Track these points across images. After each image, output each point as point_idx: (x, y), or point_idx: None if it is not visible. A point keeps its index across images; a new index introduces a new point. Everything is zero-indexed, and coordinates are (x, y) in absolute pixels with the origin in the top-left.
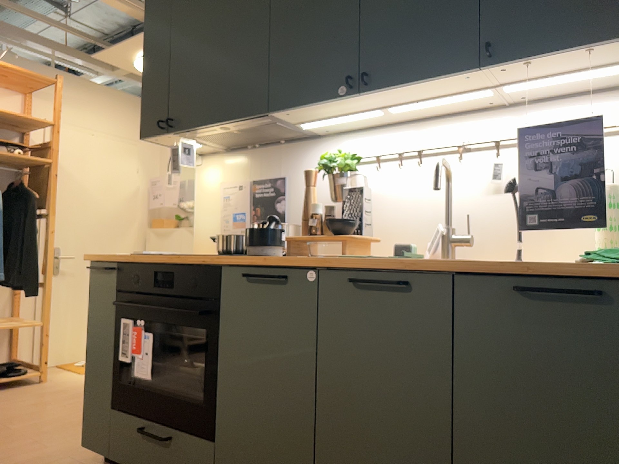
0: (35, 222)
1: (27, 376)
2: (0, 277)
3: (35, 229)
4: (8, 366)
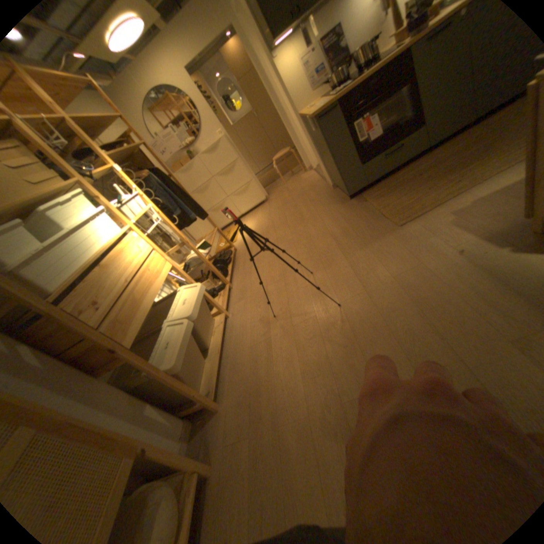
0: (172, 181)
1: (232, 249)
2: (194, 214)
3: (176, 184)
4: (224, 252)
